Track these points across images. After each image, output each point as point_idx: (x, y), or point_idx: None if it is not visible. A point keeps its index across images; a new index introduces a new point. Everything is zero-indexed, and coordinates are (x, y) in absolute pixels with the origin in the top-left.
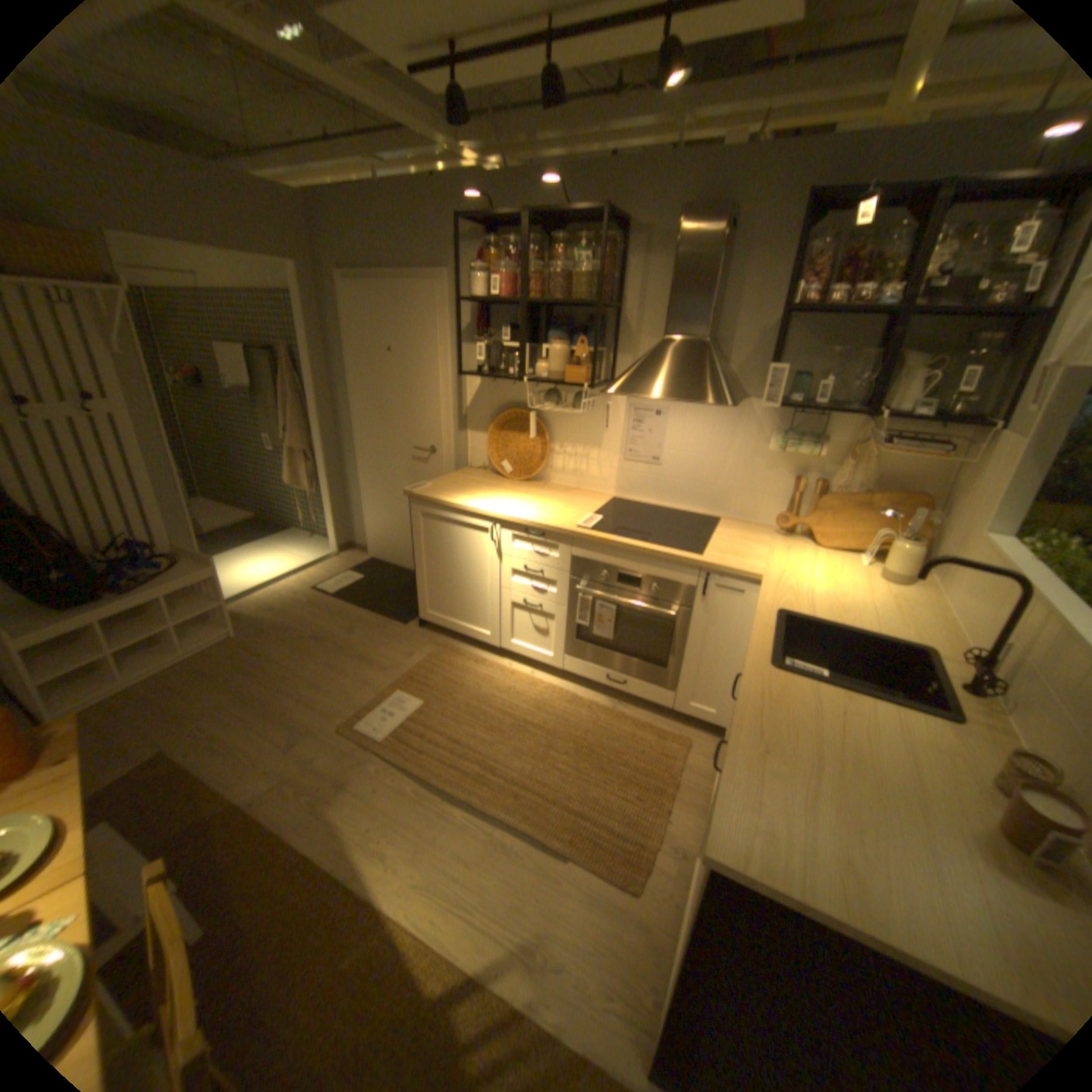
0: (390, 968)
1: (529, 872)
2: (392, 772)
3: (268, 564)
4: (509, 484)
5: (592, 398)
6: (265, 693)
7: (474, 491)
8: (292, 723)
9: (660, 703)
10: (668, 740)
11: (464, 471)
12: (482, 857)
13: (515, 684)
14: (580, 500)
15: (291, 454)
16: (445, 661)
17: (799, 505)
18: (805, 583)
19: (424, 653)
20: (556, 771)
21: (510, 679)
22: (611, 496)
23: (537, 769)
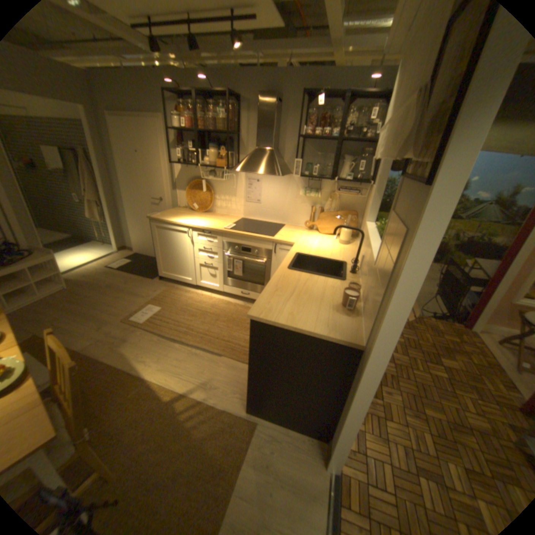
0: (148, 395)
1: (206, 361)
2: (147, 333)
3: (80, 257)
4: (197, 213)
5: (230, 174)
6: (84, 309)
7: (180, 216)
8: (99, 320)
9: None
10: None
11: (176, 208)
12: (186, 358)
13: (203, 299)
14: (227, 219)
15: (88, 203)
16: (171, 292)
17: (312, 218)
18: (310, 245)
19: (161, 290)
20: (218, 328)
21: (200, 297)
22: (241, 218)
23: (211, 327)
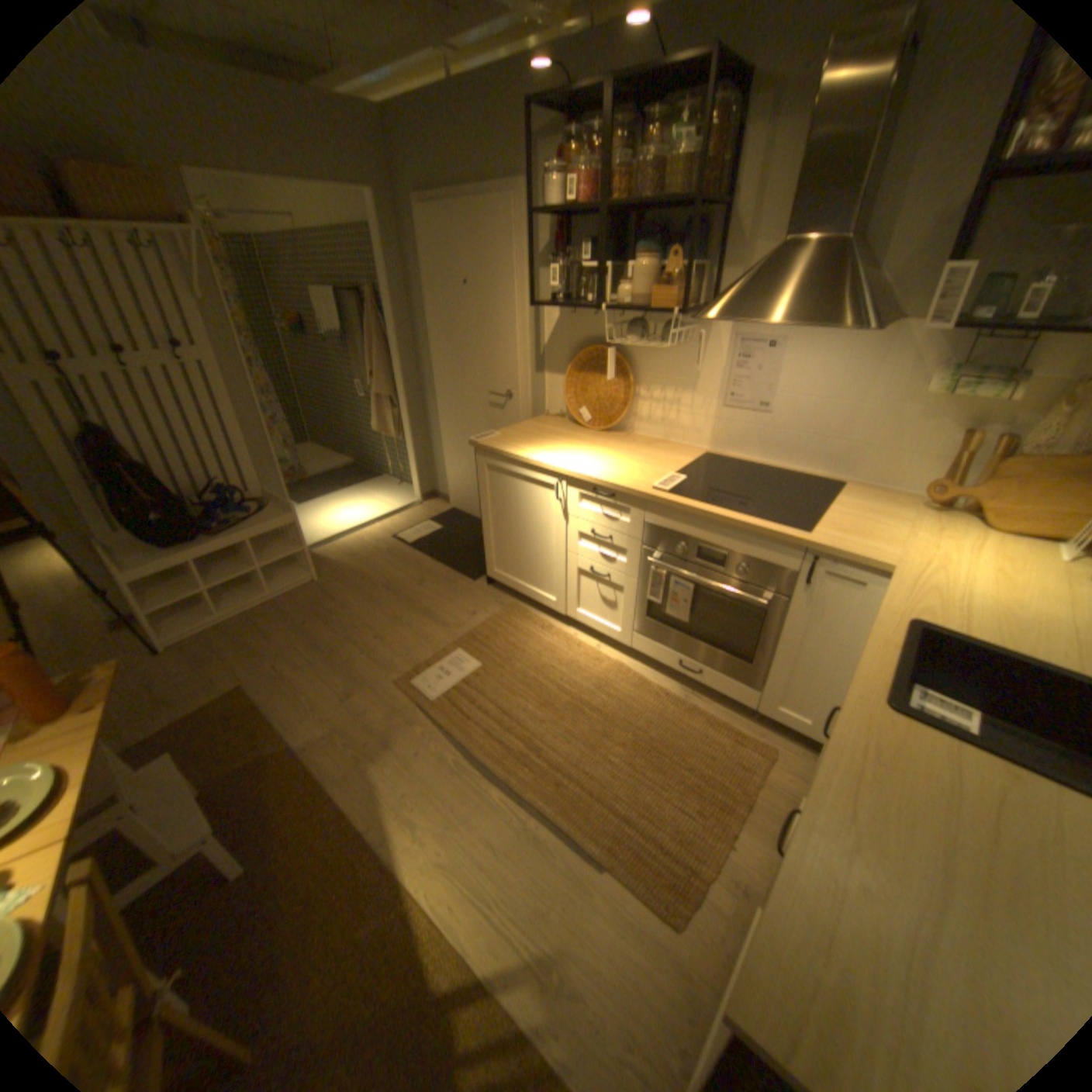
0: (402, 947)
1: (560, 874)
2: (437, 736)
3: (358, 510)
4: (586, 434)
5: (688, 328)
6: (336, 638)
7: (545, 442)
8: (354, 671)
9: (741, 701)
10: (746, 746)
11: (541, 418)
12: (513, 846)
13: (577, 657)
14: (665, 455)
15: (381, 400)
16: (508, 623)
17: (967, 470)
18: (962, 582)
19: (489, 612)
20: (607, 763)
21: (572, 651)
22: (705, 451)
23: (587, 757)
